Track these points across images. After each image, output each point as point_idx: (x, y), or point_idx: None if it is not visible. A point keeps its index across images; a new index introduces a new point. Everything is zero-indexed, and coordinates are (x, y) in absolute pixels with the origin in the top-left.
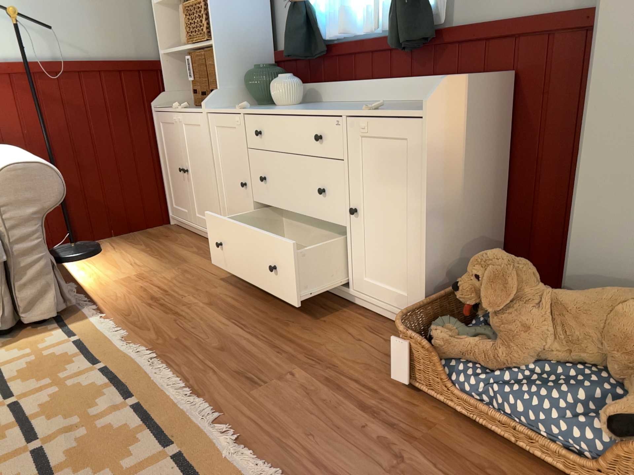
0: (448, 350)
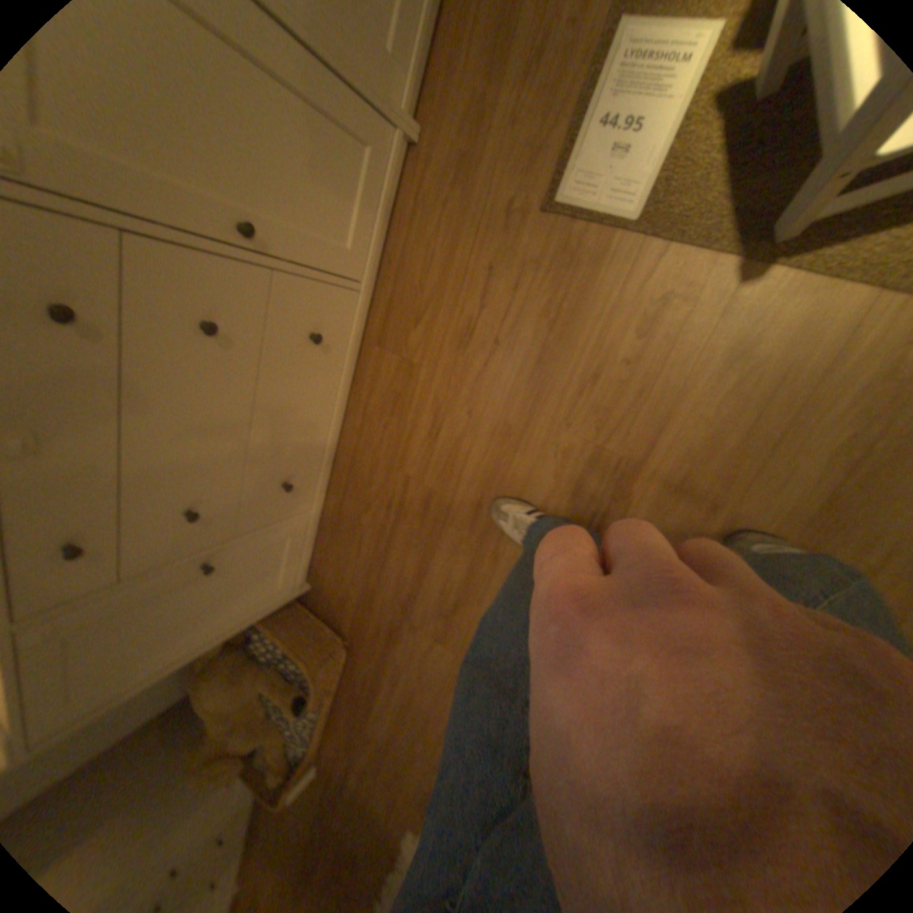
0: (276, 766)
